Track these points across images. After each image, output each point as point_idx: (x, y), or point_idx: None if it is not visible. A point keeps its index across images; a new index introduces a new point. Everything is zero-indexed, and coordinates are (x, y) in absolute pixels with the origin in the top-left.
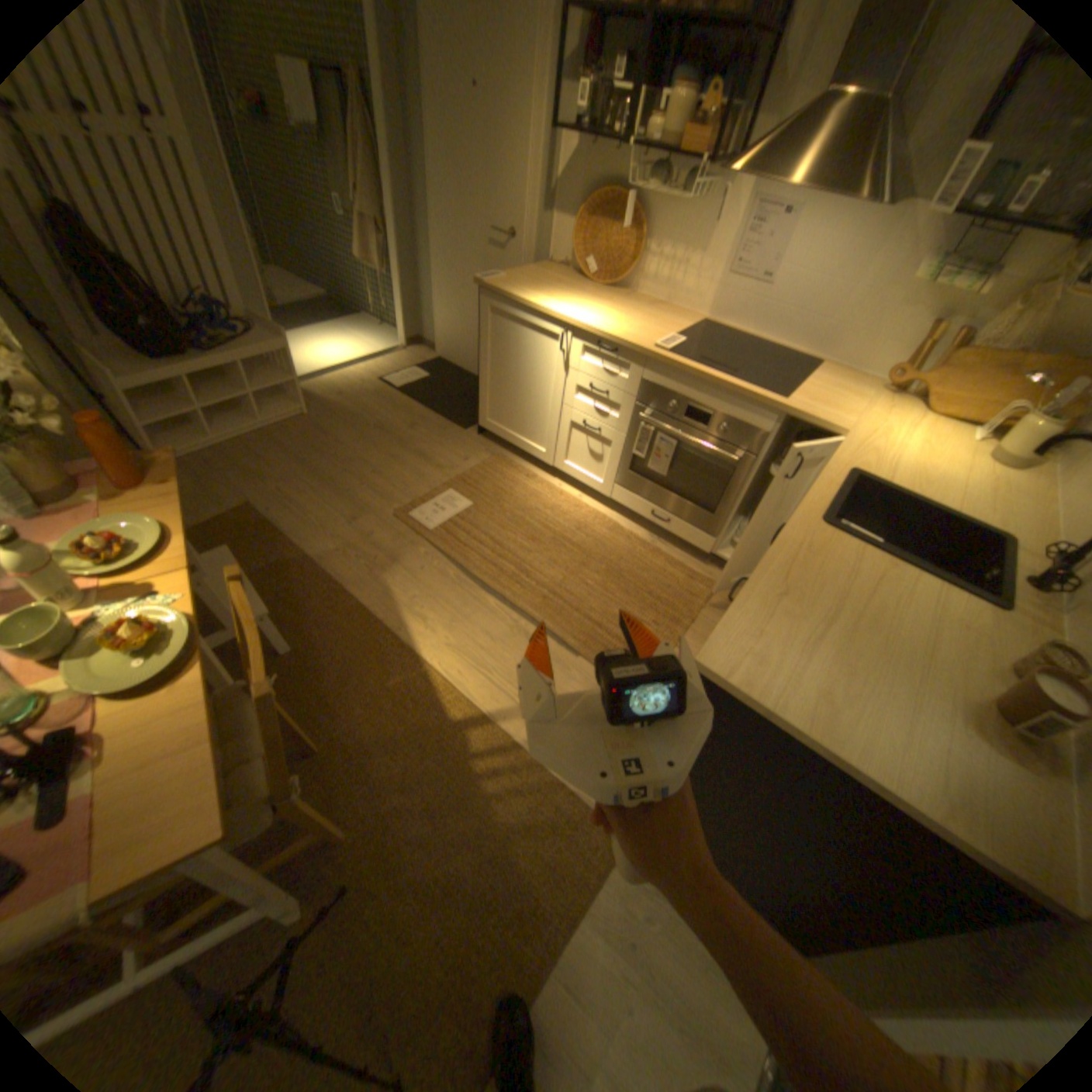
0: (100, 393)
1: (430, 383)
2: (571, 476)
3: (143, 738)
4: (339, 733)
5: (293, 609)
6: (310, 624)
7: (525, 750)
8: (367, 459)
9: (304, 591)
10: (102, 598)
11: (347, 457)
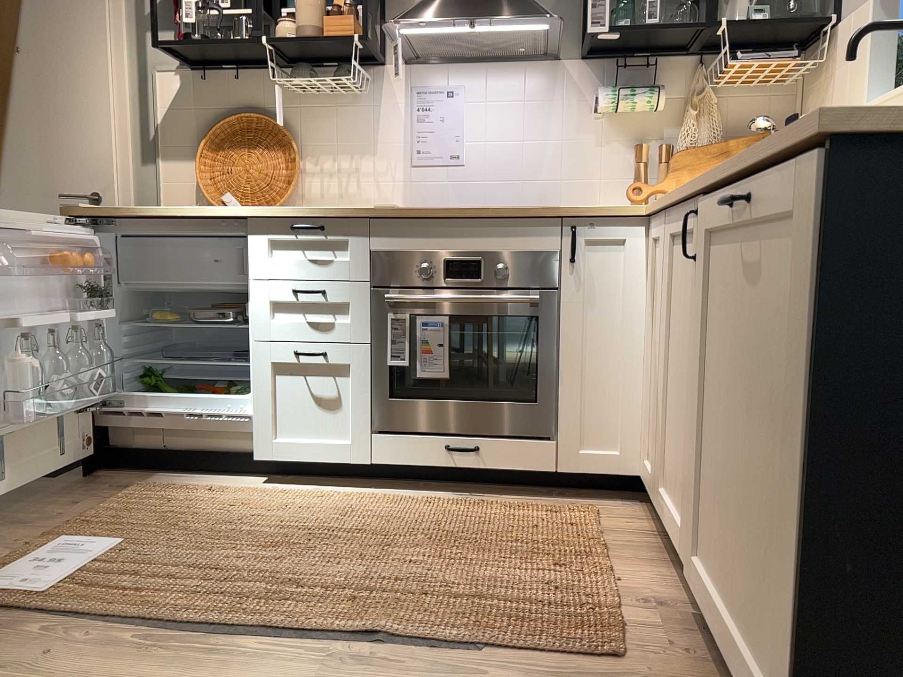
0: None
1: None
2: (292, 459)
3: None
4: None
5: None
6: None
7: None
8: None
9: None
10: None
11: None
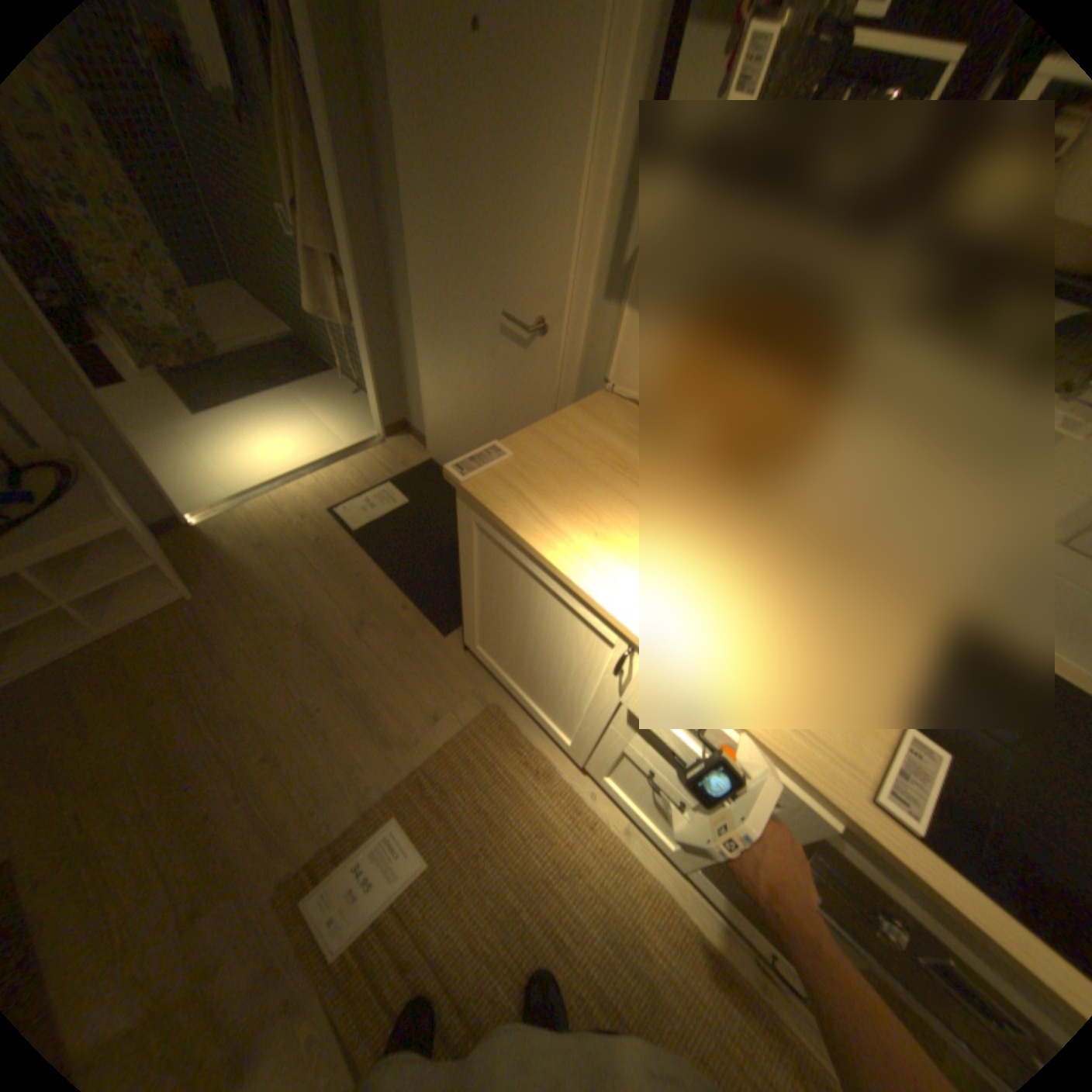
0: None
1: (408, 518)
2: (617, 801)
3: None
4: None
5: None
6: None
7: None
8: (265, 717)
9: None
10: None
11: (231, 714)
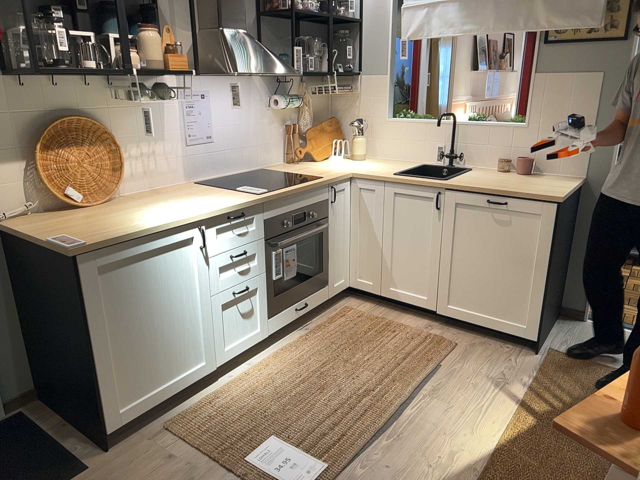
0: None
1: None
2: (235, 355)
3: None
4: None
5: None
6: None
7: (529, 385)
8: None
9: None
10: None
11: None
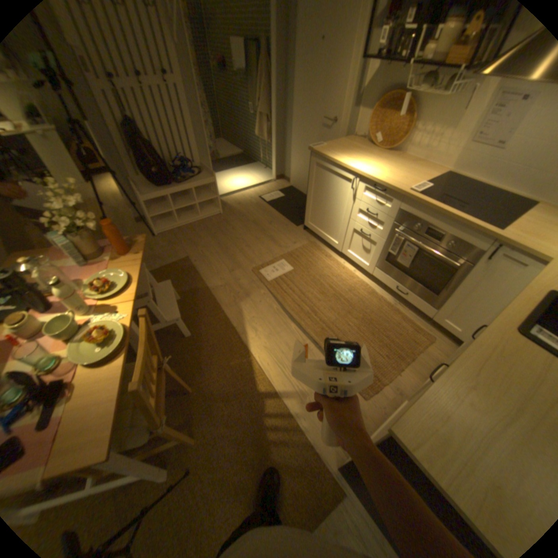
0: (136, 201)
1: (283, 199)
2: (350, 258)
3: (88, 392)
4: (203, 385)
5: (195, 314)
6: (201, 323)
7: (295, 419)
8: (244, 238)
9: (202, 305)
10: (95, 311)
11: (235, 237)
